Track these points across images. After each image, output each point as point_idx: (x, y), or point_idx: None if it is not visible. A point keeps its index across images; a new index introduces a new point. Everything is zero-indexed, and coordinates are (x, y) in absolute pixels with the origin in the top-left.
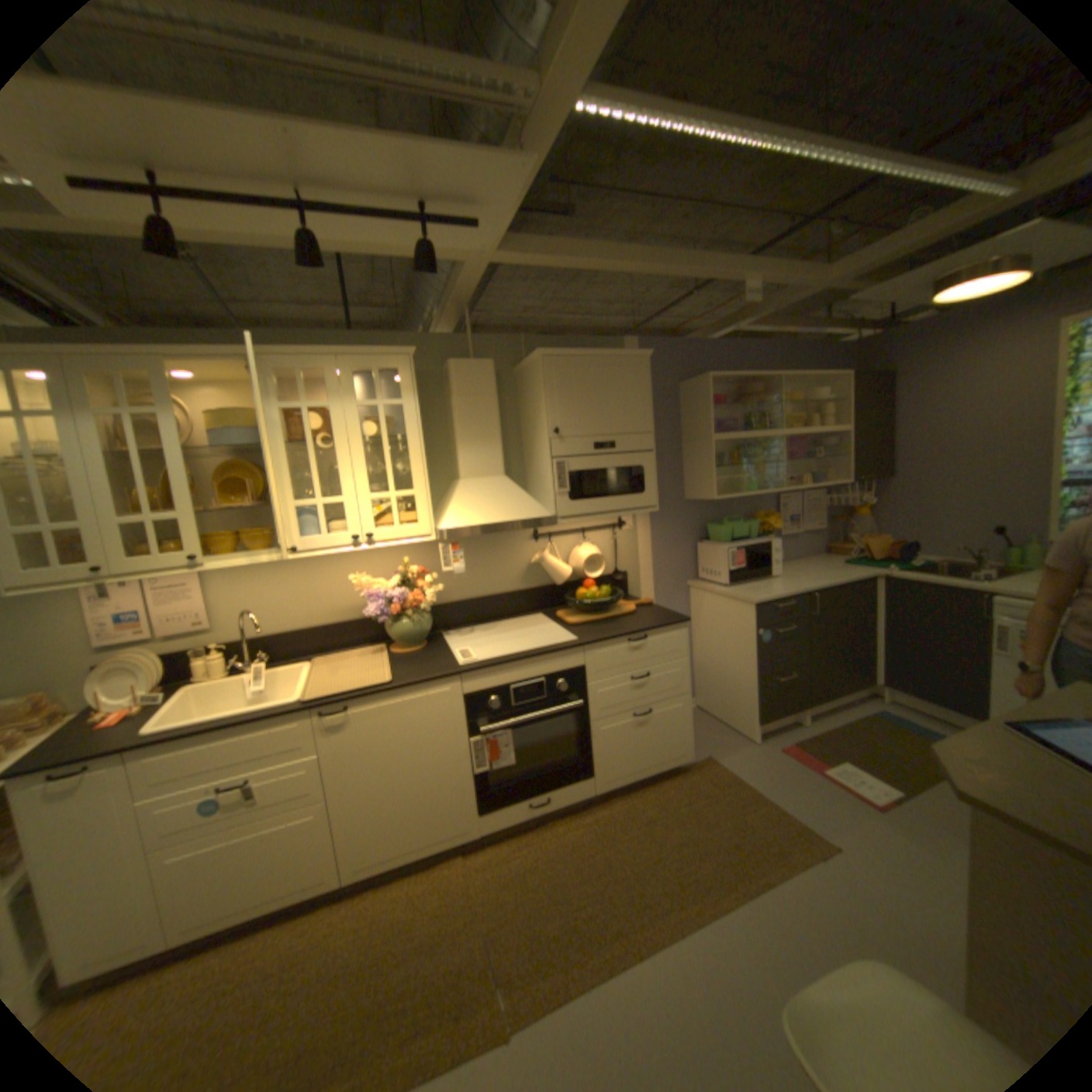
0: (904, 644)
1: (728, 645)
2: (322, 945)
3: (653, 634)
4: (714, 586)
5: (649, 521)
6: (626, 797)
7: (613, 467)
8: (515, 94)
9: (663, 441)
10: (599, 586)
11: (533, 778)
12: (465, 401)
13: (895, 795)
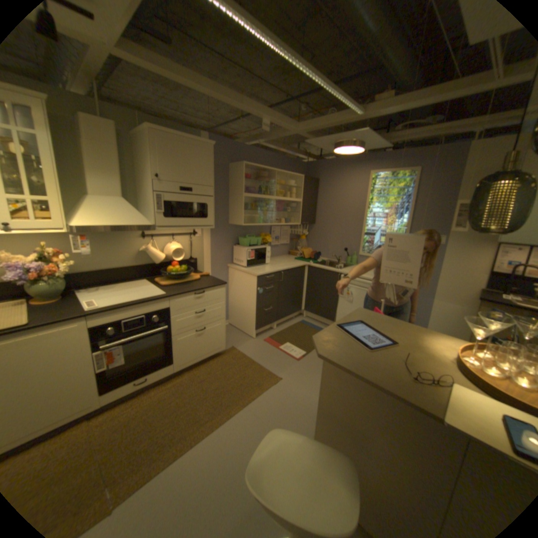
0: (312, 293)
1: (244, 295)
2: None
3: (208, 290)
4: (240, 267)
5: (210, 233)
6: (190, 370)
7: (191, 202)
8: None
9: (220, 193)
10: (181, 265)
11: (137, 369)
12: (93, 144)
13: (303, 353)
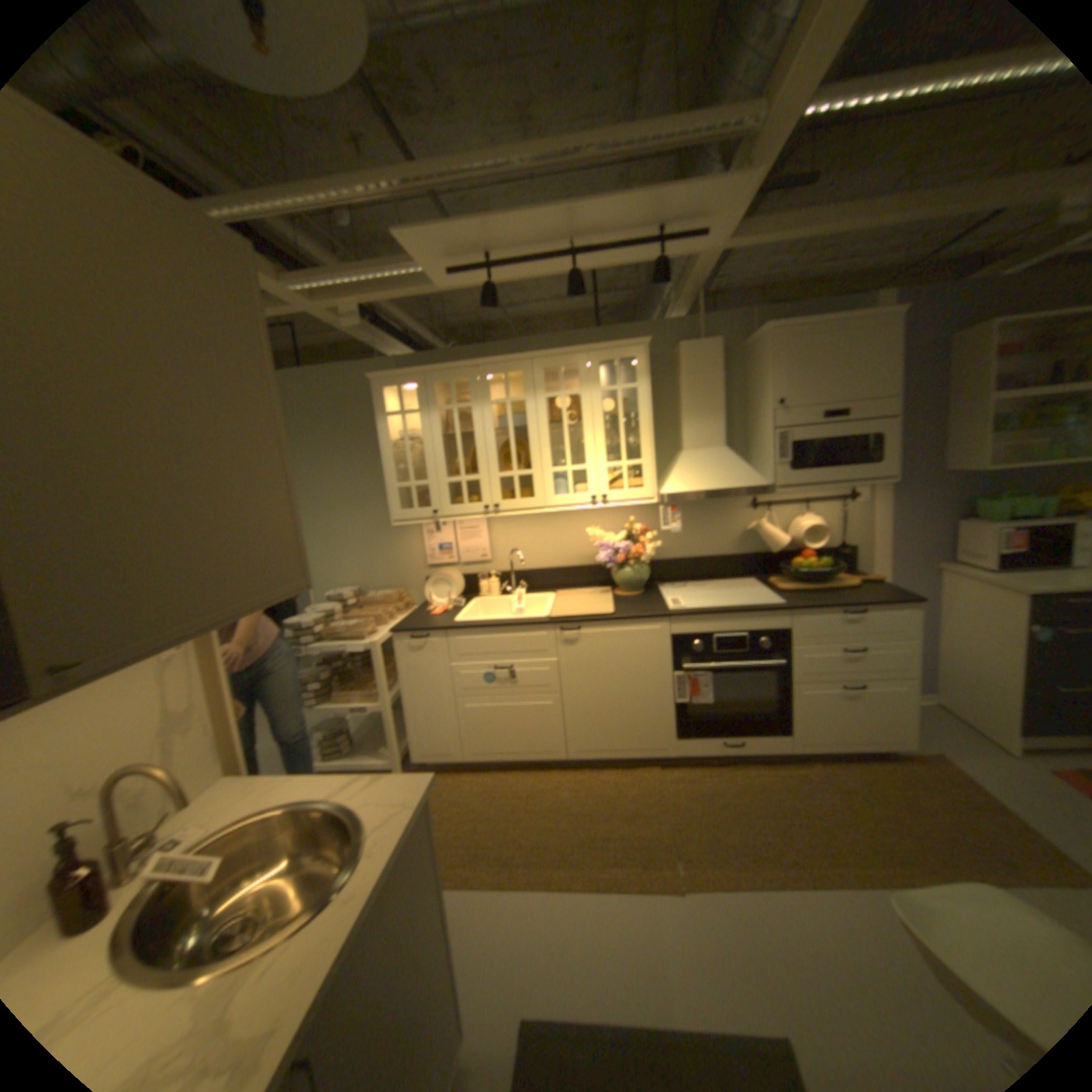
0: None
1: (988, 640)
2: (555, 792)
3: (876, 610)
4: (977, 571)
5: (894, 493)
6: (828, 765)
7: (845, 435)
8: (747, 119)
9: (922, 403)
10: (821, 557)
11: (731, 720)
12: (693, 379)
13: None
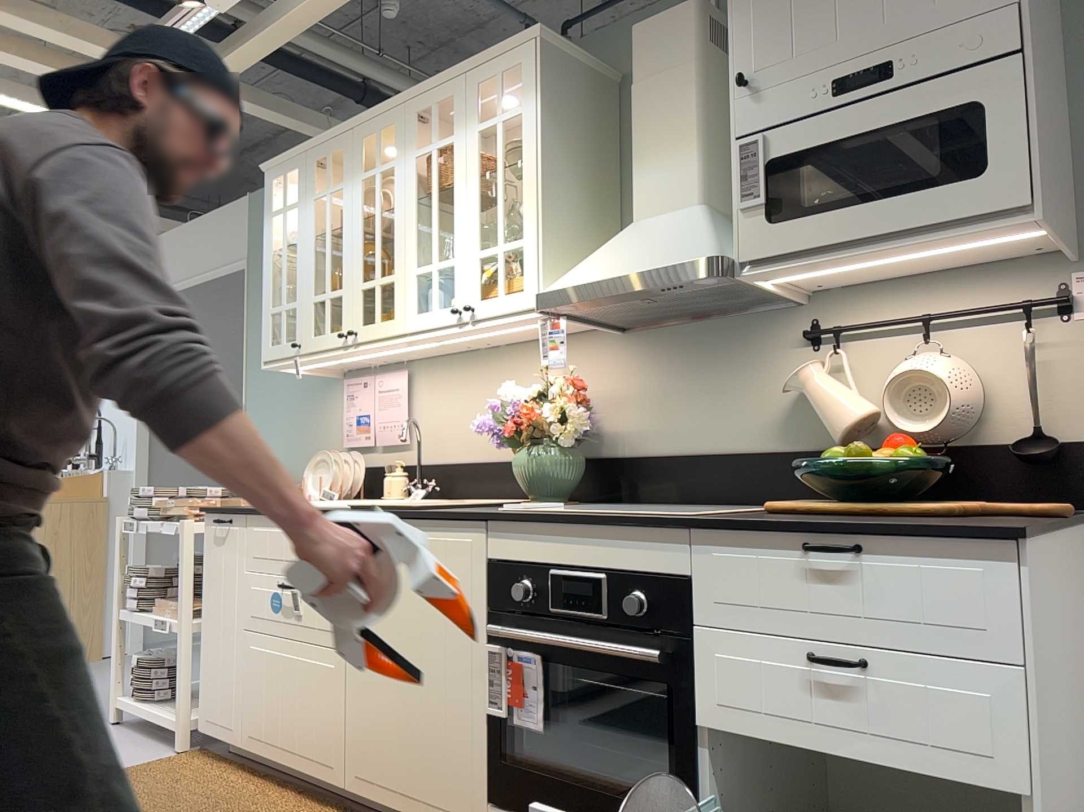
0: None
1: None
2: None
3: (884, 547)
4: None
5: None
6: None
7: (881, 124)
8: None
9: None
10: (911, 447)
11: (576, 787)
12: (644, 88)
13: None
